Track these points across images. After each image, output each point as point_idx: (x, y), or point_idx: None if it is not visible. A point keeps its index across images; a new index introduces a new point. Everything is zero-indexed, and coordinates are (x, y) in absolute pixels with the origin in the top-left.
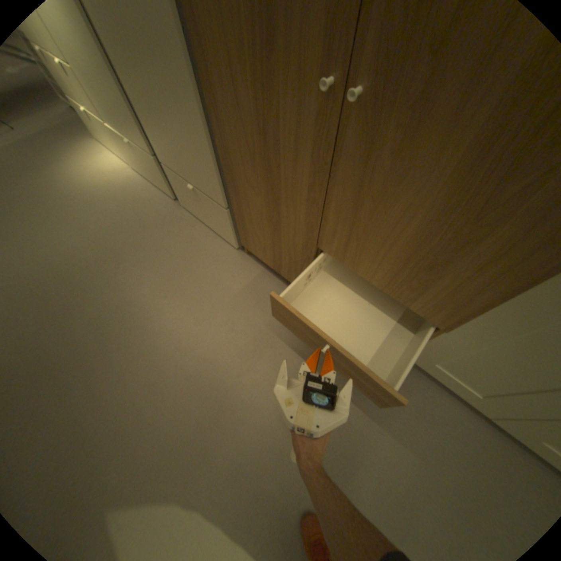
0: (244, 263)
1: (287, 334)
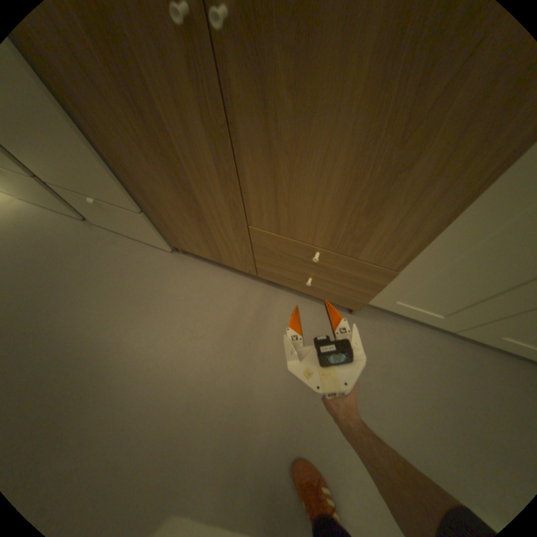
0: (183, 265)
1: (250, 322)
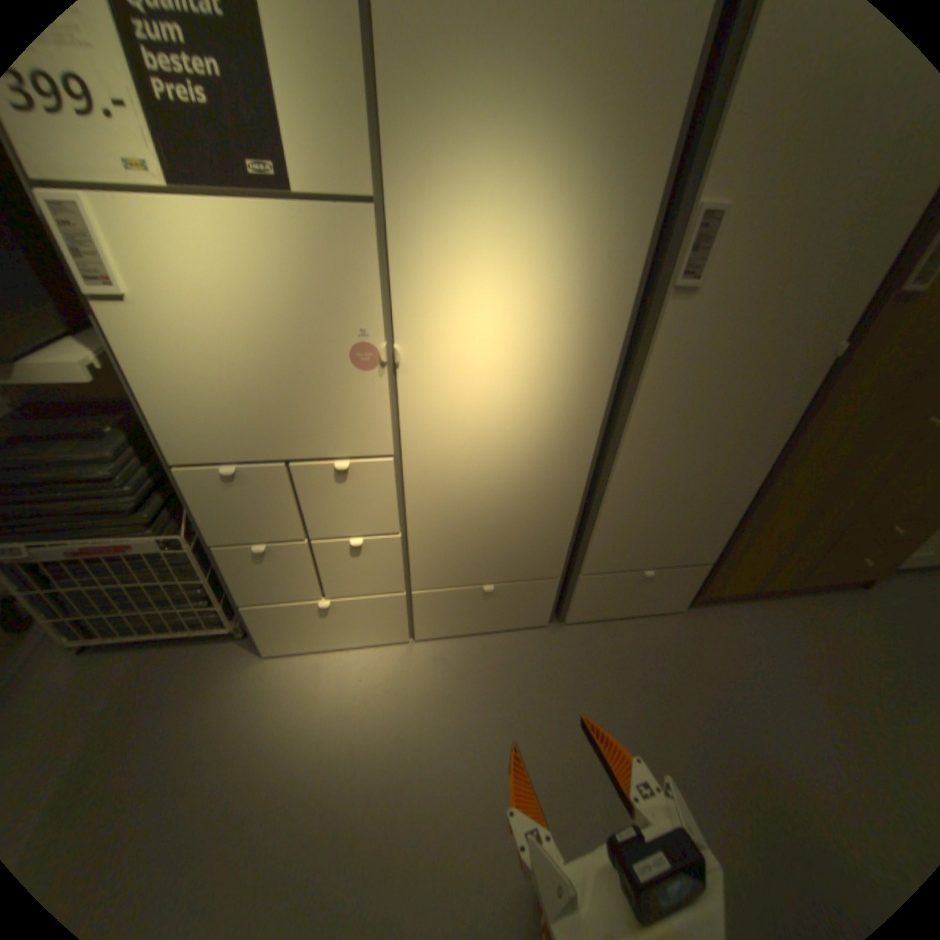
0: (708, 619)
1: (828, 639)
